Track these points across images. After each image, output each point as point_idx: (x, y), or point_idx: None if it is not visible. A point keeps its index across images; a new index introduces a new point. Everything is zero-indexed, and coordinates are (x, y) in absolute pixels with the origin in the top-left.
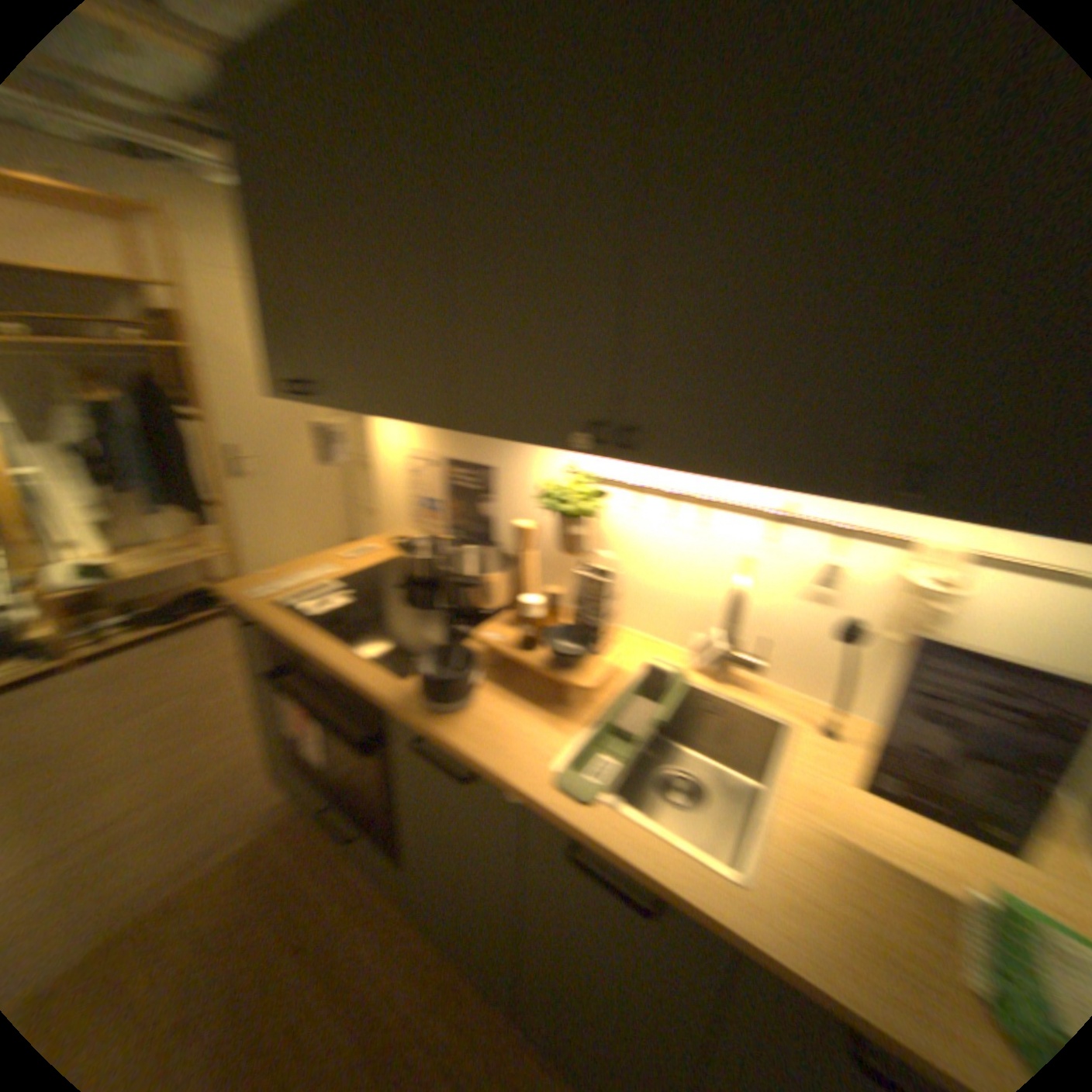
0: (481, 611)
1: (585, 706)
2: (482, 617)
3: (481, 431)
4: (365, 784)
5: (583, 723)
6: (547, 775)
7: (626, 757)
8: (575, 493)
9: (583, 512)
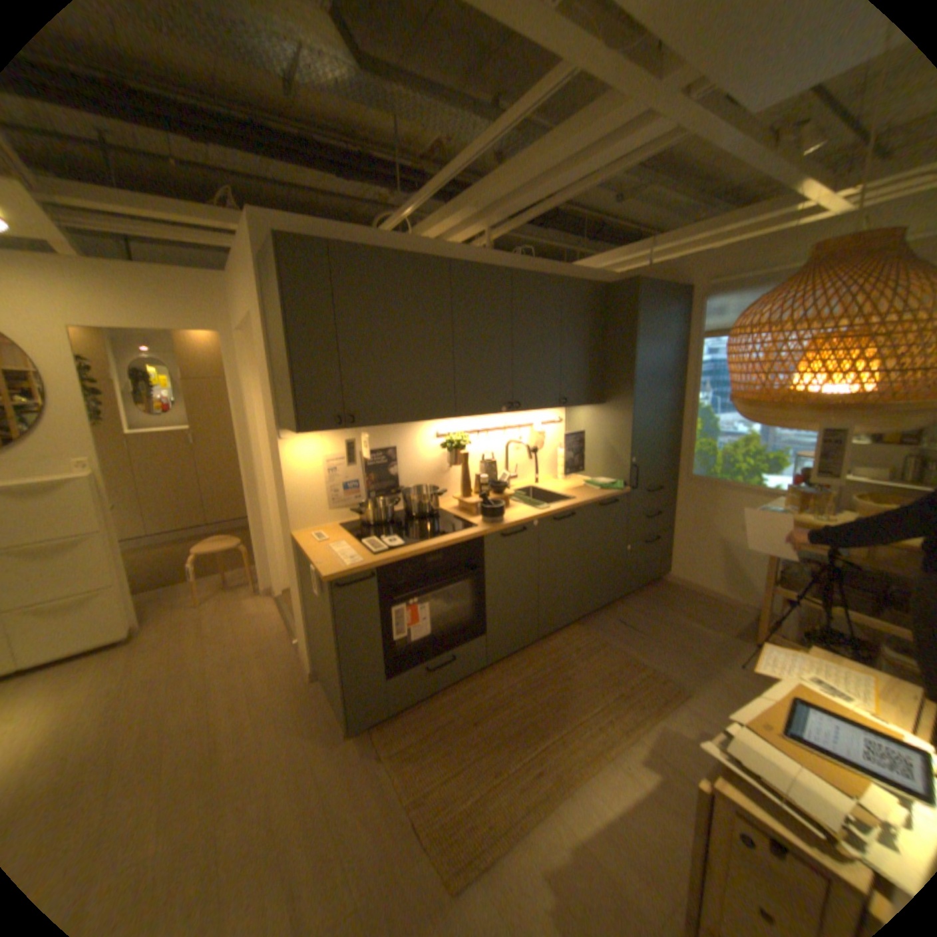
0: (434, 510)
1: (508, 503)
2: (436, 513)
3: (461, 417)
4: (451, 614)
5: (516, 504)
6: (536, 510)
7: (532, 503)
8: (465, 437)
9: (462, 446)
